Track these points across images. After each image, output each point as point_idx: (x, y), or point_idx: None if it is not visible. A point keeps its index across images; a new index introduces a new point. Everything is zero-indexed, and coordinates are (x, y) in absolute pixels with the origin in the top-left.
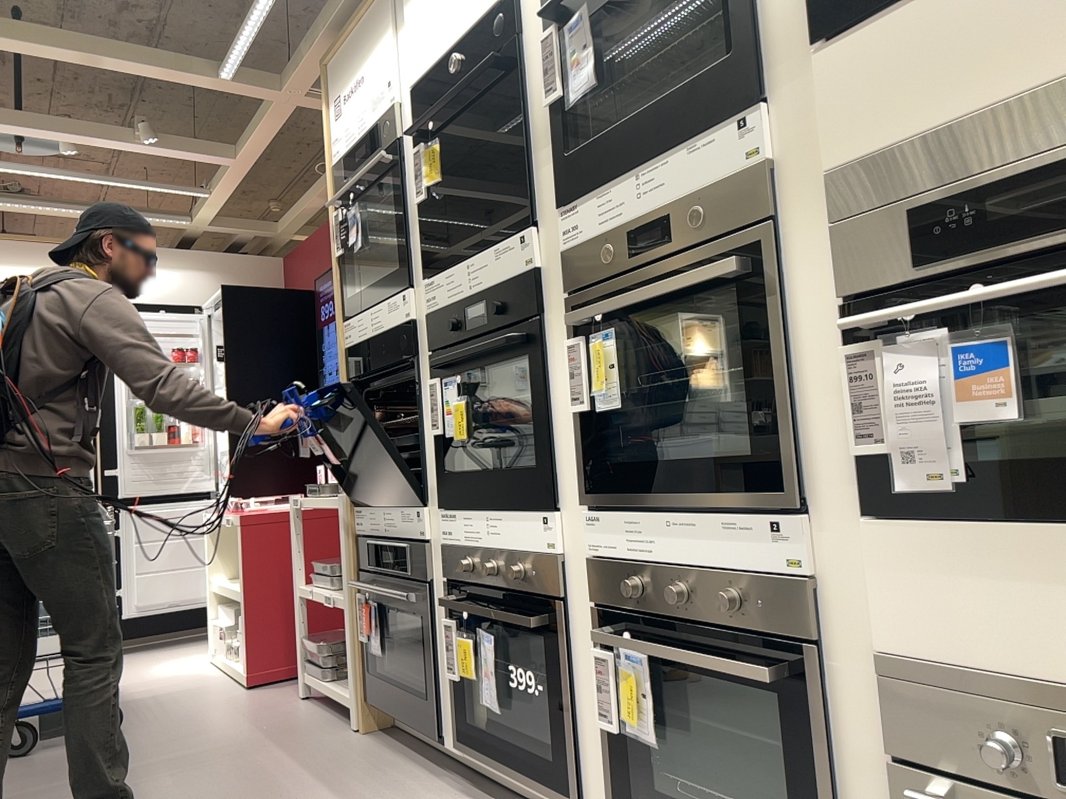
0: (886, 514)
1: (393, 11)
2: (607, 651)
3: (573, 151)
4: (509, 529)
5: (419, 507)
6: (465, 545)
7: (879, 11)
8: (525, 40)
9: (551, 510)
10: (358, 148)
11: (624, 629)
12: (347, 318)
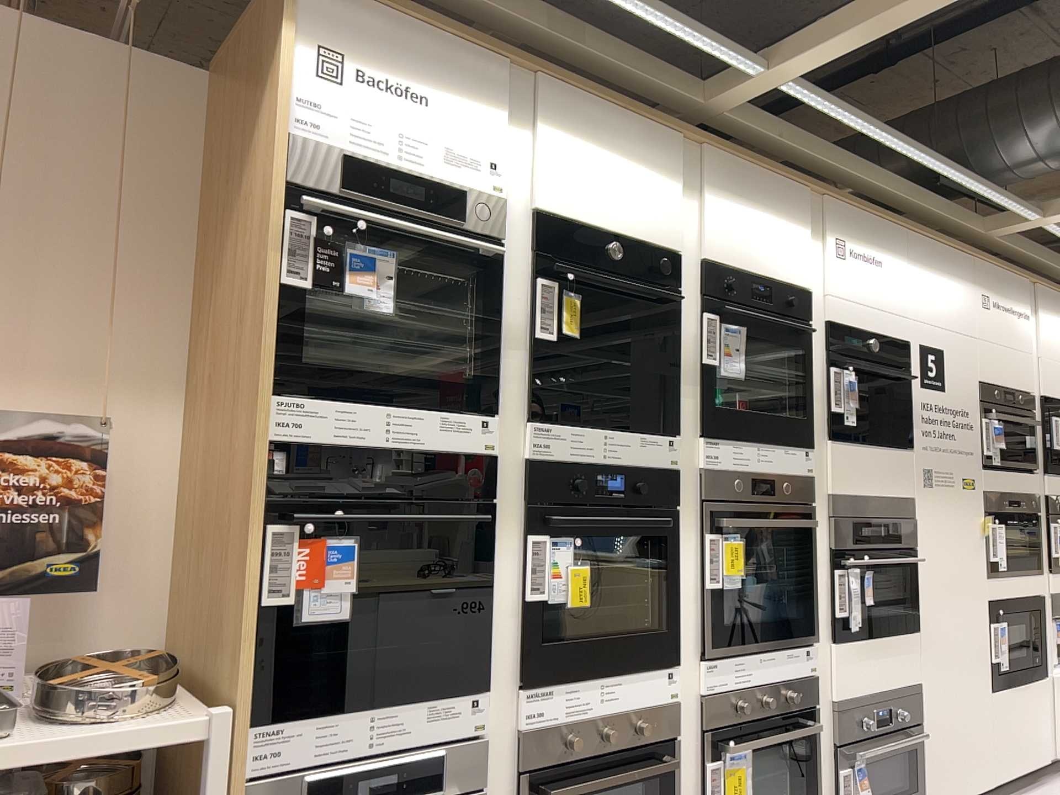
0: (839, 640)
1: (510, 94)
2: (715, 760)
3: (716, 405)
4: (629, 689)
5: (476, 691)
6: (567, 719)
7: (840, 438)
8: (681, 295)
9: (676, 664)
10: (404, 178)
11: (726, 738)
12: (299, 395)
